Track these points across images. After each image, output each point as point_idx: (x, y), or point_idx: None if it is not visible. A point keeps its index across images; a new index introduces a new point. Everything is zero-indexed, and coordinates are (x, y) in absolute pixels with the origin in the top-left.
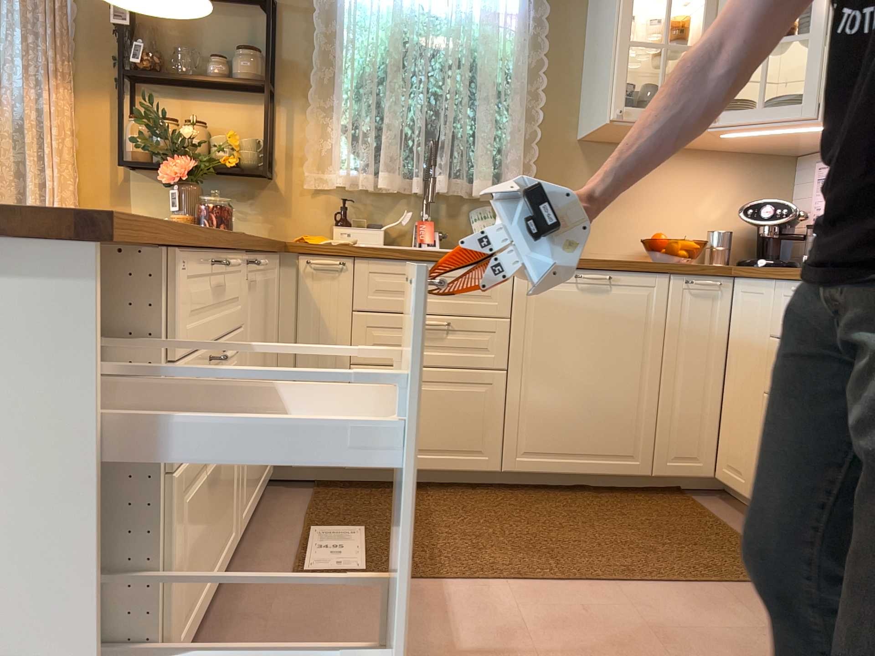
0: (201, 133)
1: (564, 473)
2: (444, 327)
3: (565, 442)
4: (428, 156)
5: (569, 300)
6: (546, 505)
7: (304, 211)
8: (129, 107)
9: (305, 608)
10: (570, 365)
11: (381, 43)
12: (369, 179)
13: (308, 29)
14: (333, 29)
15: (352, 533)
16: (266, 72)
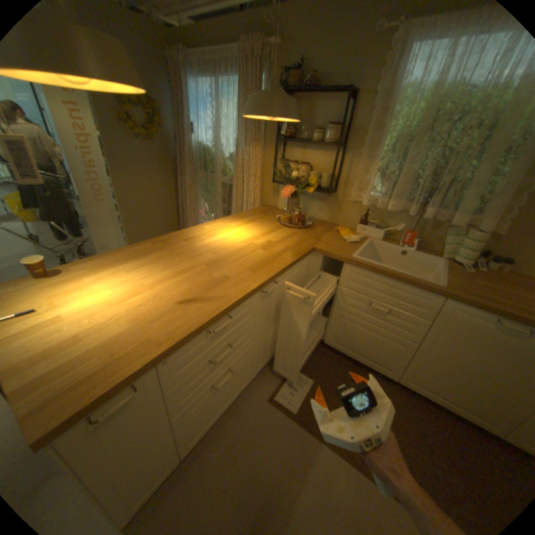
0: (304, 169)
1: (437, 403)
2: (386, 312)
3: (444, 392)
4: (425, 196)
5: (484, 330)
6: (415, 413)
7: (347, 211)
8: (281, 151)
9: (263, 424)
10: (466, 363)
11: (419, 111)
12: (384, 202)
13: (373, 104)
14: (389, 103)
15: (308, 383)
16: (343, 132)
